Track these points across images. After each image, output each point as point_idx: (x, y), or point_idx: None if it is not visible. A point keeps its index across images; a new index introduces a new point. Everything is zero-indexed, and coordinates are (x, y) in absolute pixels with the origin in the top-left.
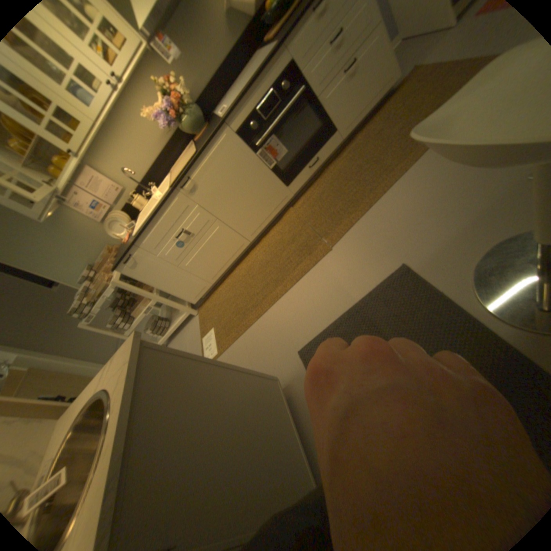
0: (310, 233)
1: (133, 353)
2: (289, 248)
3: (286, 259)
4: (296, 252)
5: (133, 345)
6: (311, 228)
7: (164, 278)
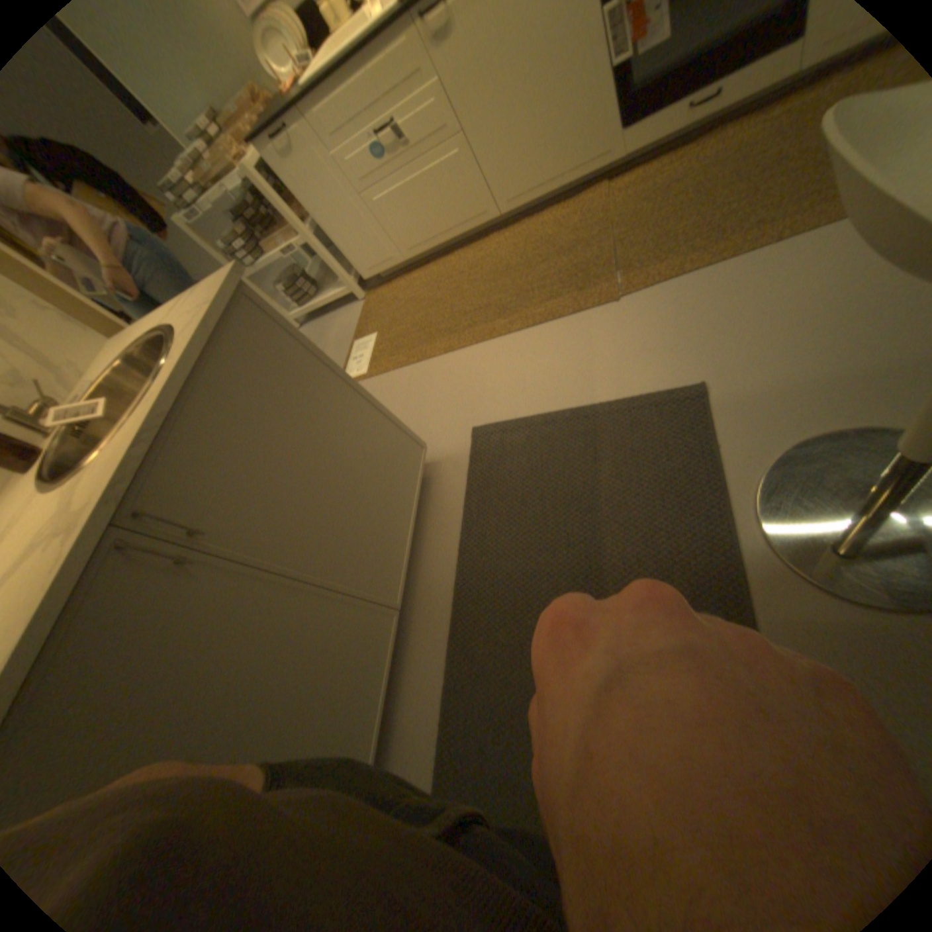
0: (604, 251)
1: (221, 294)
2: (555, 260)
3: (539, 277)
4: (563, 273)
5: (225, 283)
6: (613, 243)
7: (329, 204)
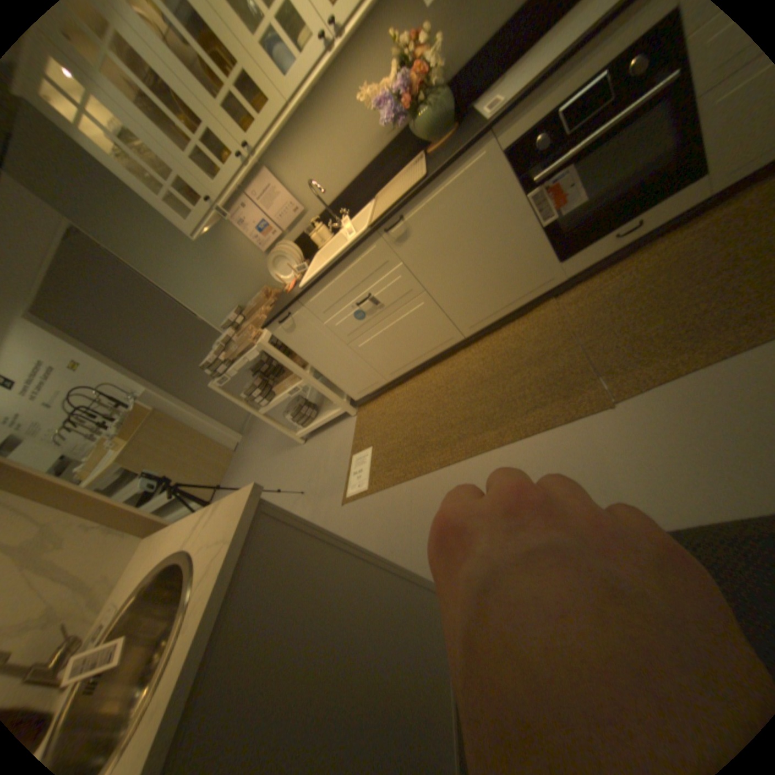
0: (578, 360)
1: (240, 528)
2: (528, 372)
3: (517, 388)
4: (541, 384)
5: (244, 512)
6: (583, 351)
7: (325, 355)
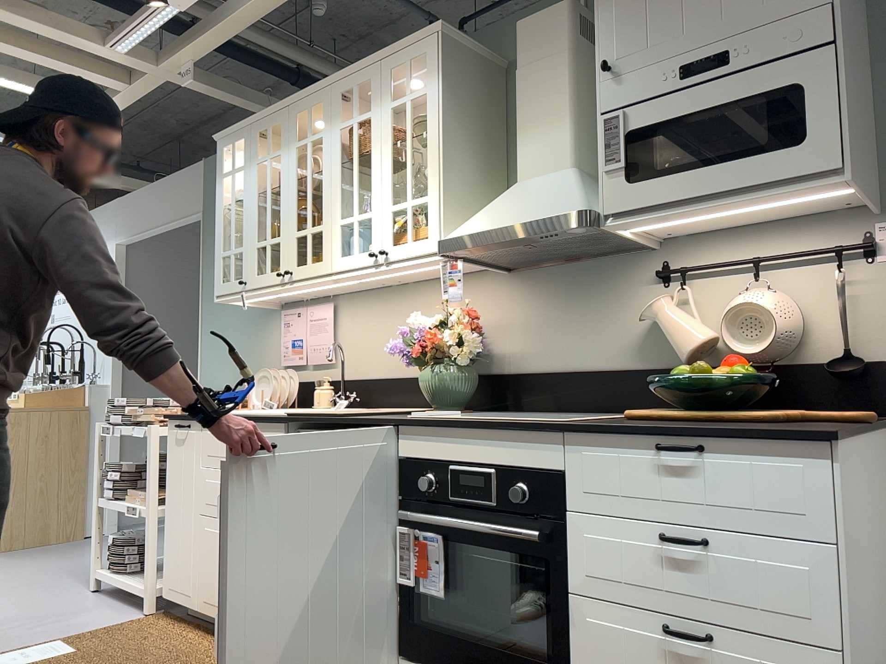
0: None
1: None
2: None
3: None
4: None
5: None
6: None
7: (178, 503)
